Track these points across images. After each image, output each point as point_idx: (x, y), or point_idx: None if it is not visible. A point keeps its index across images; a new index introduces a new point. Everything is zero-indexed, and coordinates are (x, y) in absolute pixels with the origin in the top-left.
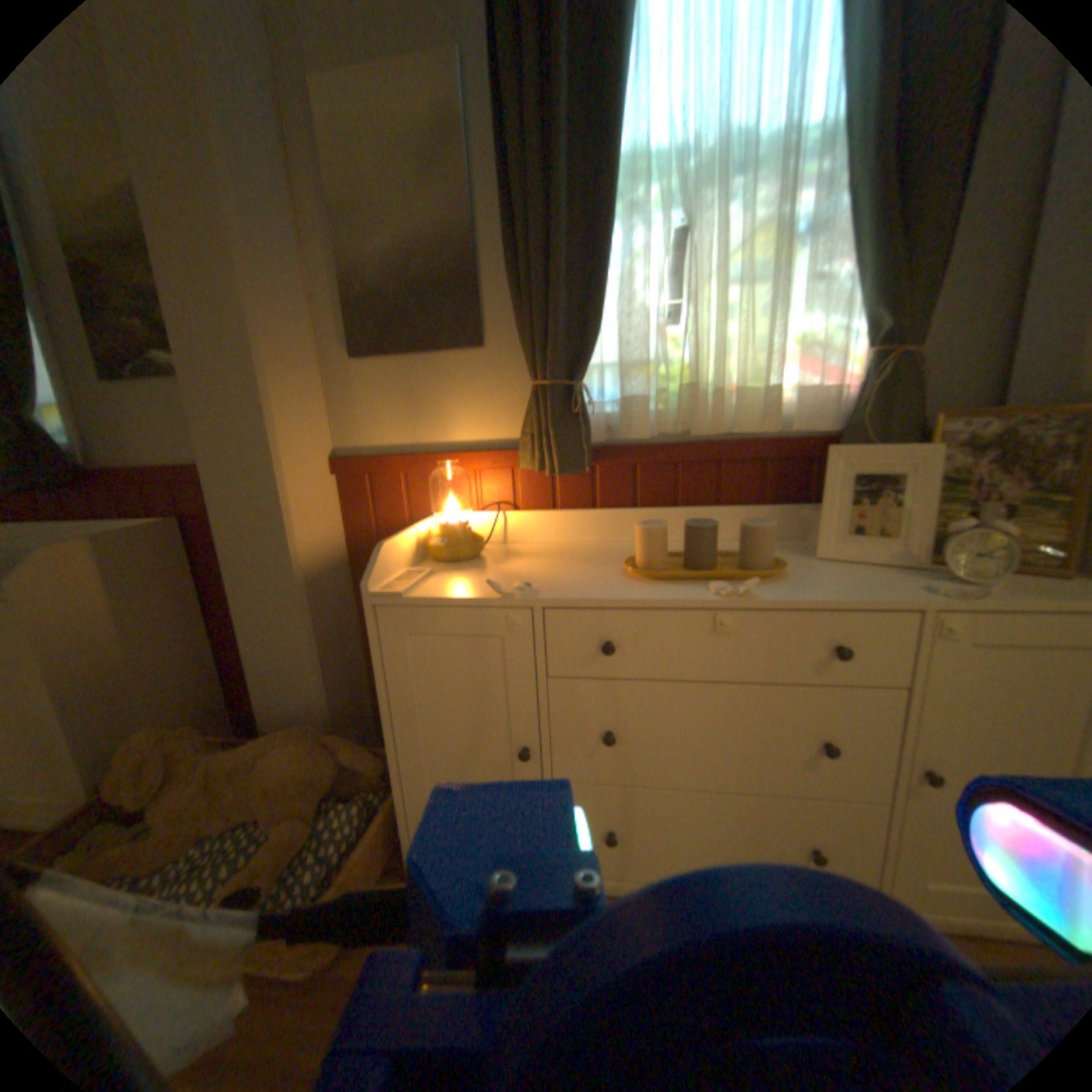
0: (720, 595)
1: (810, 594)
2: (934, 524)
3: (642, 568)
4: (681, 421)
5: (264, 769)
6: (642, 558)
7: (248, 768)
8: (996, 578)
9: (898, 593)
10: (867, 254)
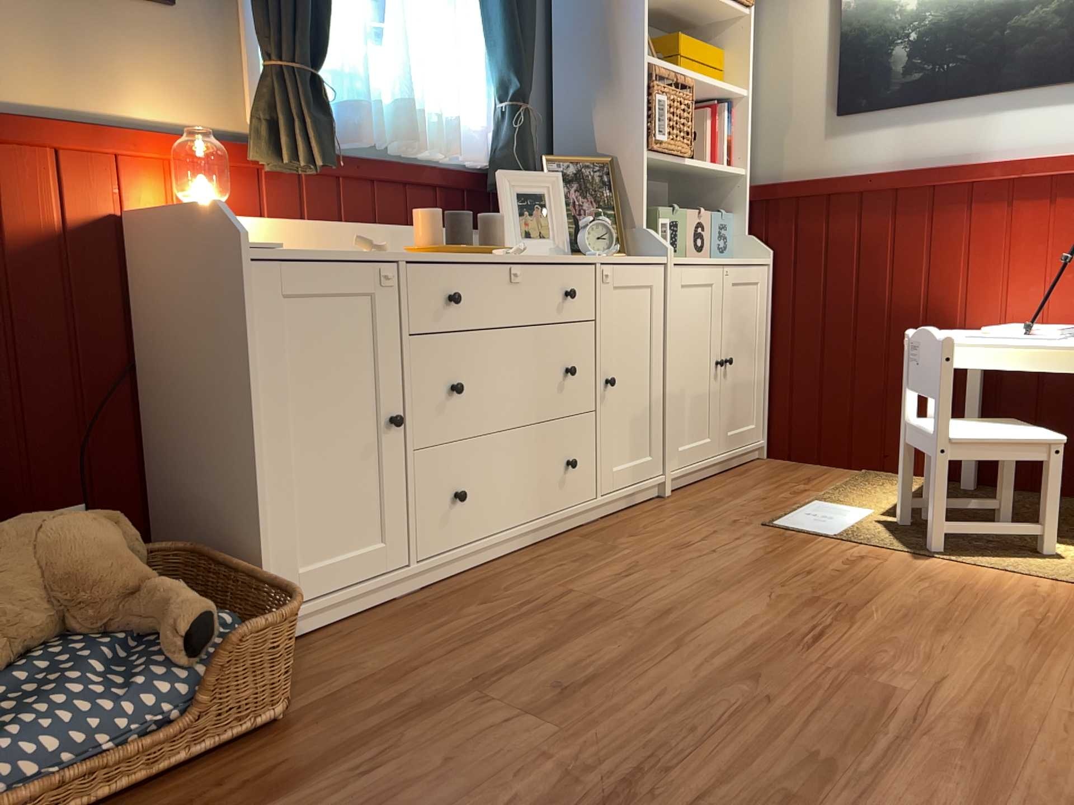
0: (505, 254)
1: (544, 255)
2: (566, 225)
3: (432, 245)
4: (387, 136)
5: (41, 551)
6: (422, 241)
7: (4, 562)
8: (607, 250)
9: (578, 256)
10: (495, 32)
